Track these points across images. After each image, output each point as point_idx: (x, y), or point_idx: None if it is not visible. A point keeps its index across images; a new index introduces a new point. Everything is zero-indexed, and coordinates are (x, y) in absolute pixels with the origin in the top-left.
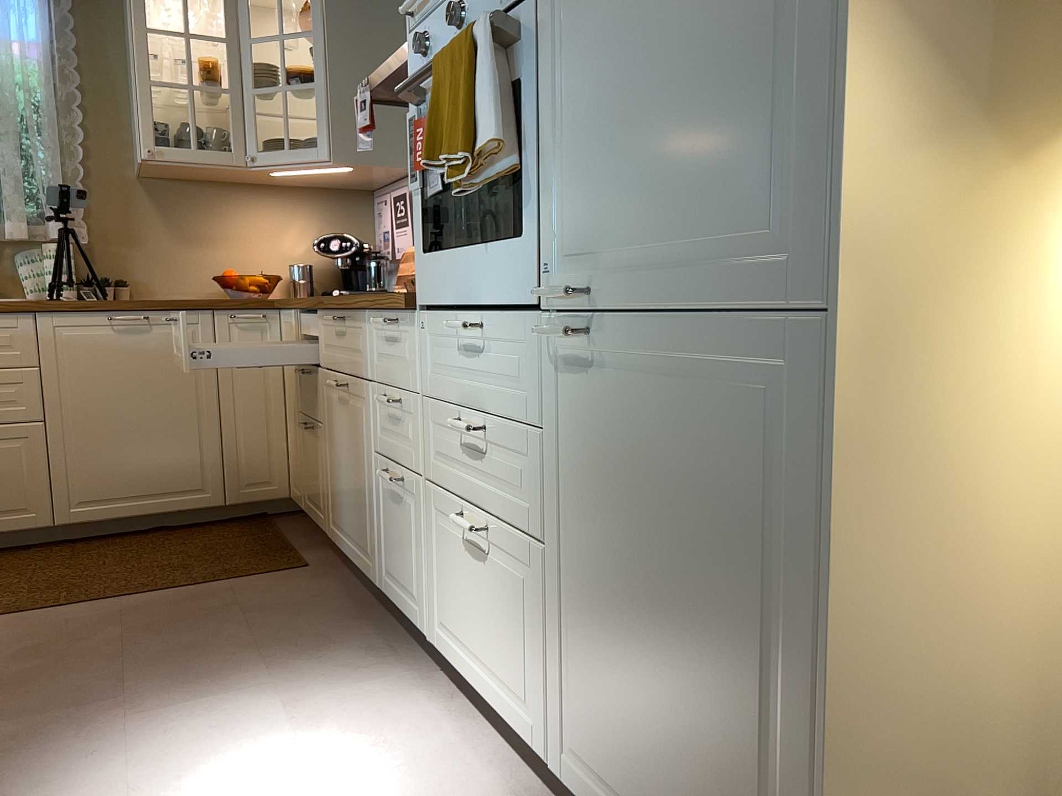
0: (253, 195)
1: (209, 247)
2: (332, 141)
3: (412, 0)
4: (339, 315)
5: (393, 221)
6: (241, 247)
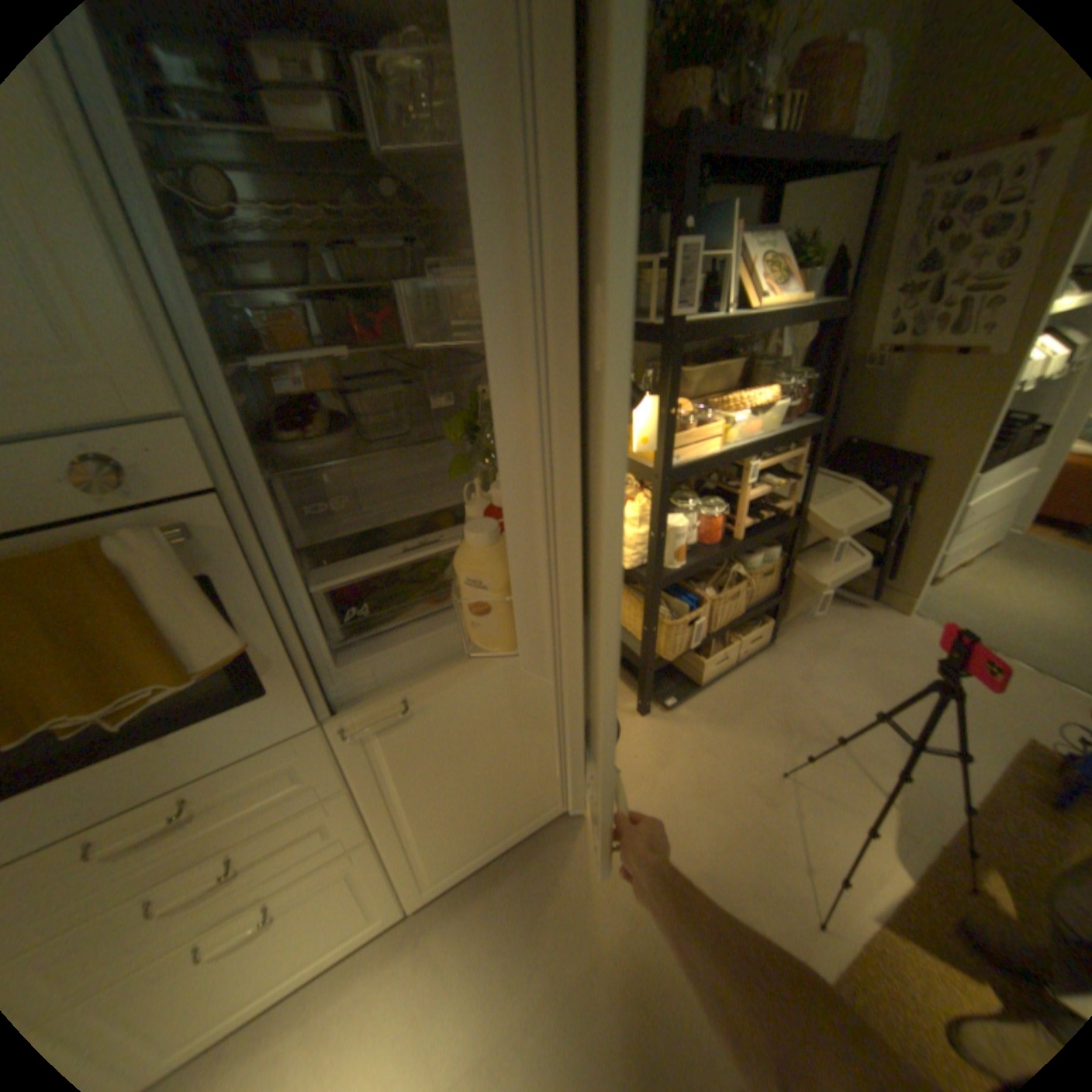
0: None
1: None
2: None
3: None
4: None
5: None
6: None
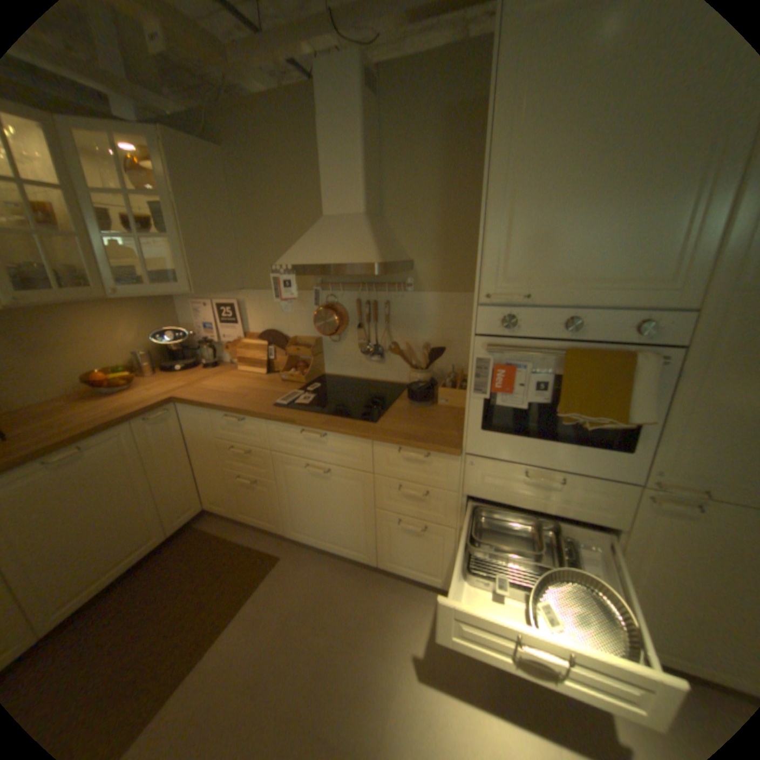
0: (85, 306)
1: (58, 355)
2: (189, 278)
3: (511, 297)
4: (314, 430)
5: (218, 319)
6: (85, 349)
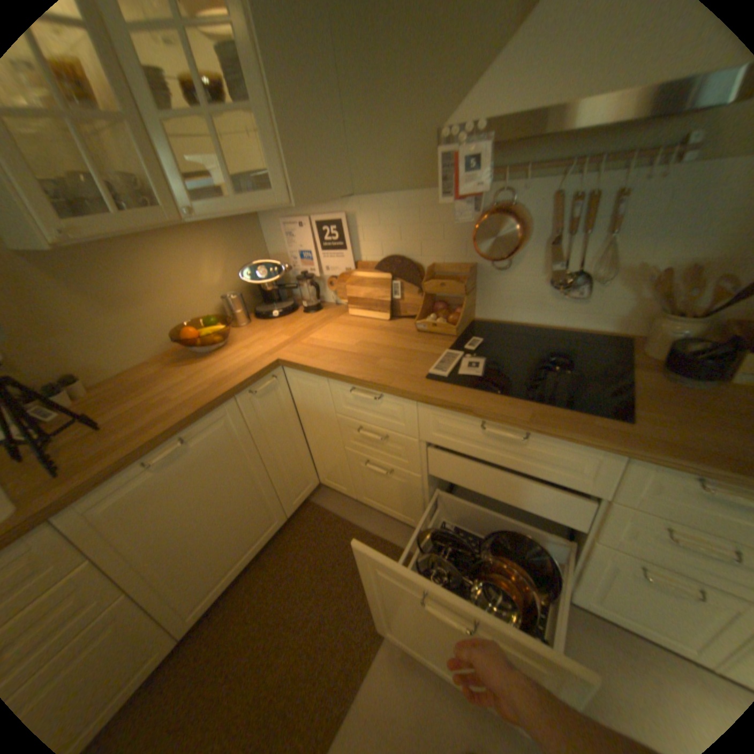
0: (158, 236)
1: (139, 305)
2: (284, 179)
3: None
4: (505, 425)
5: (318, 243)
6: (168, 295)
